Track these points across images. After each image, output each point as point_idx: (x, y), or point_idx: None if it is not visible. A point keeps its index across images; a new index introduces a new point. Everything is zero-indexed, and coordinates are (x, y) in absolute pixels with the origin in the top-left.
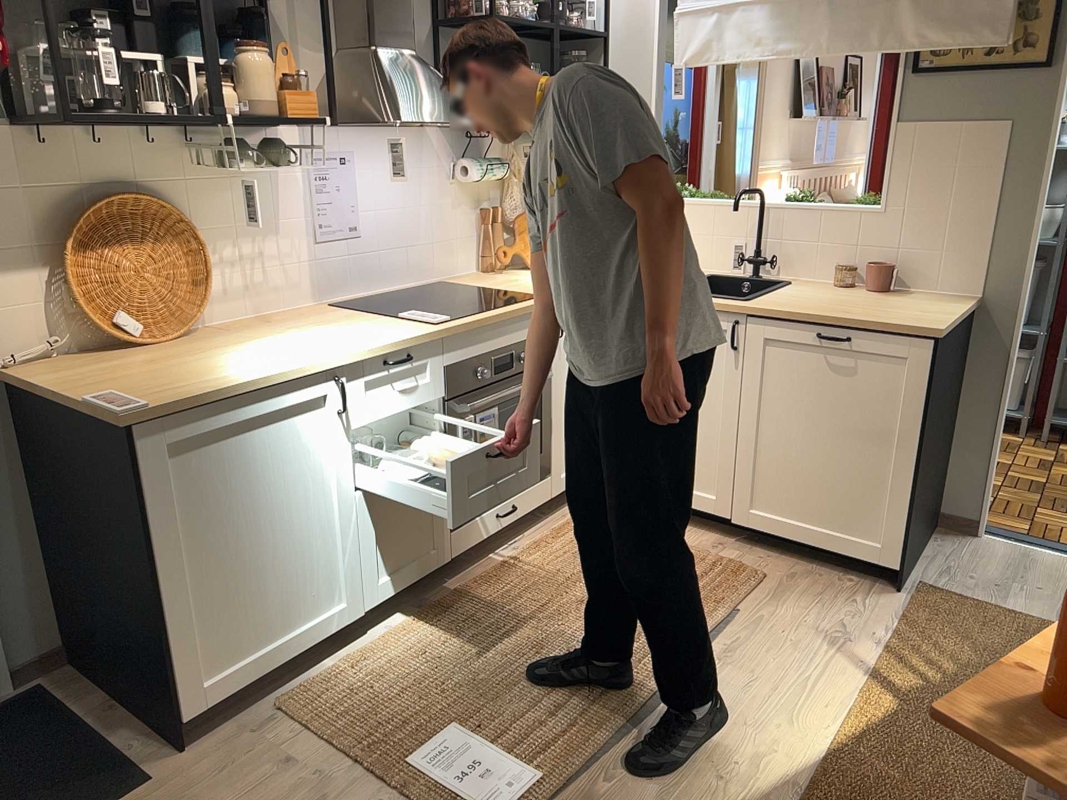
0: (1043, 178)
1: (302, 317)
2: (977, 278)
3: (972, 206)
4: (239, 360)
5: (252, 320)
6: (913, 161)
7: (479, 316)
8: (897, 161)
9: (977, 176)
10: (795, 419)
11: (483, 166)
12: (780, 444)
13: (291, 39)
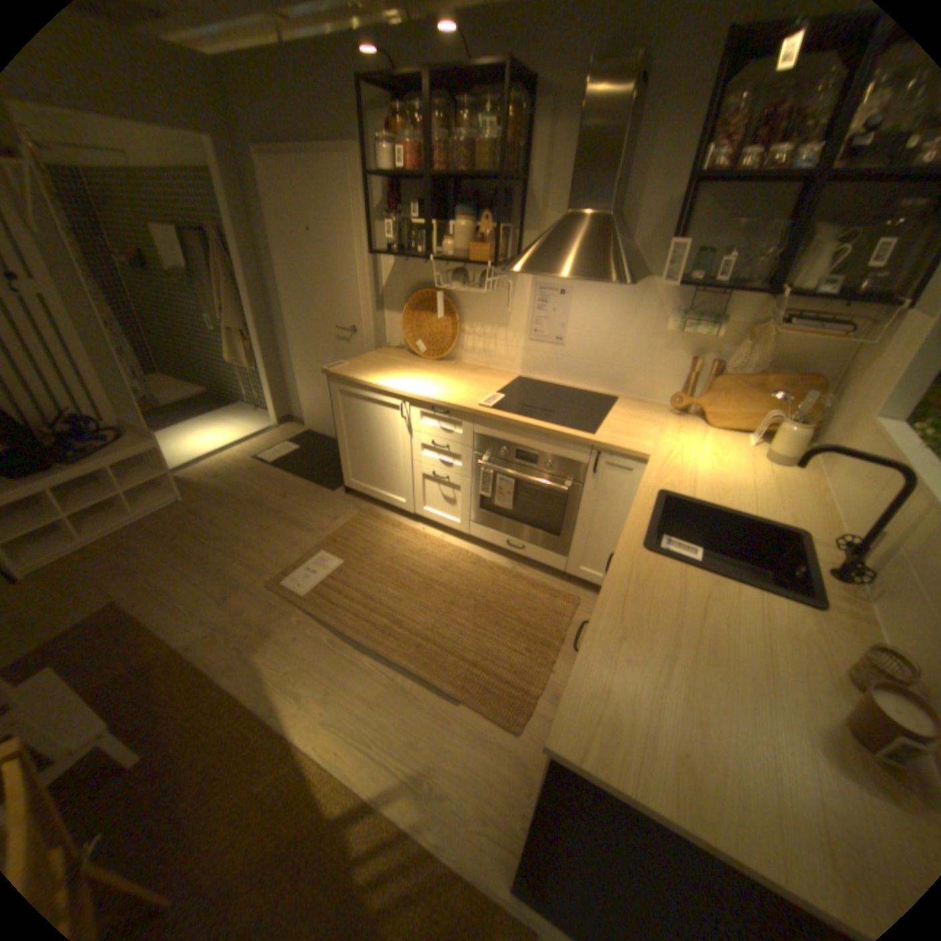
0: None
1: (488, 375)
2: None
3: None
4: (397, 375)
5: (478, 367)
6: None
7: (509, 416)
8: None
9: None
10: None
11: (684, 320)
12: None
13: (541, 205)
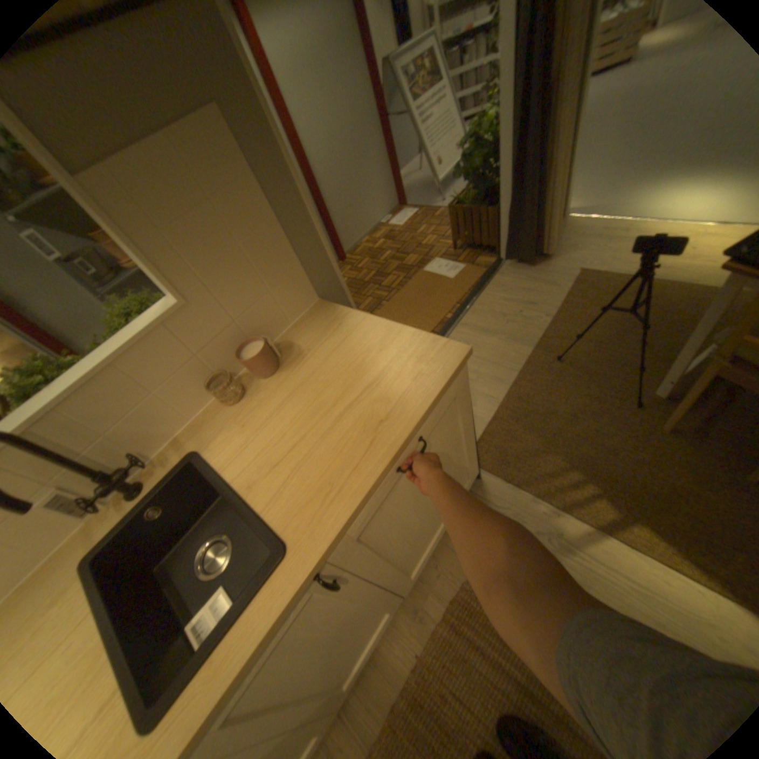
0: (289, 165)
1: None
2: (306, 291)
3: (257, 234)
4: None
5: None
6: (157, 225)
7: None
8: (137, 238)
9: (237, 200)
10: (405, 524)
11: None
12: (404, 544)
13: None
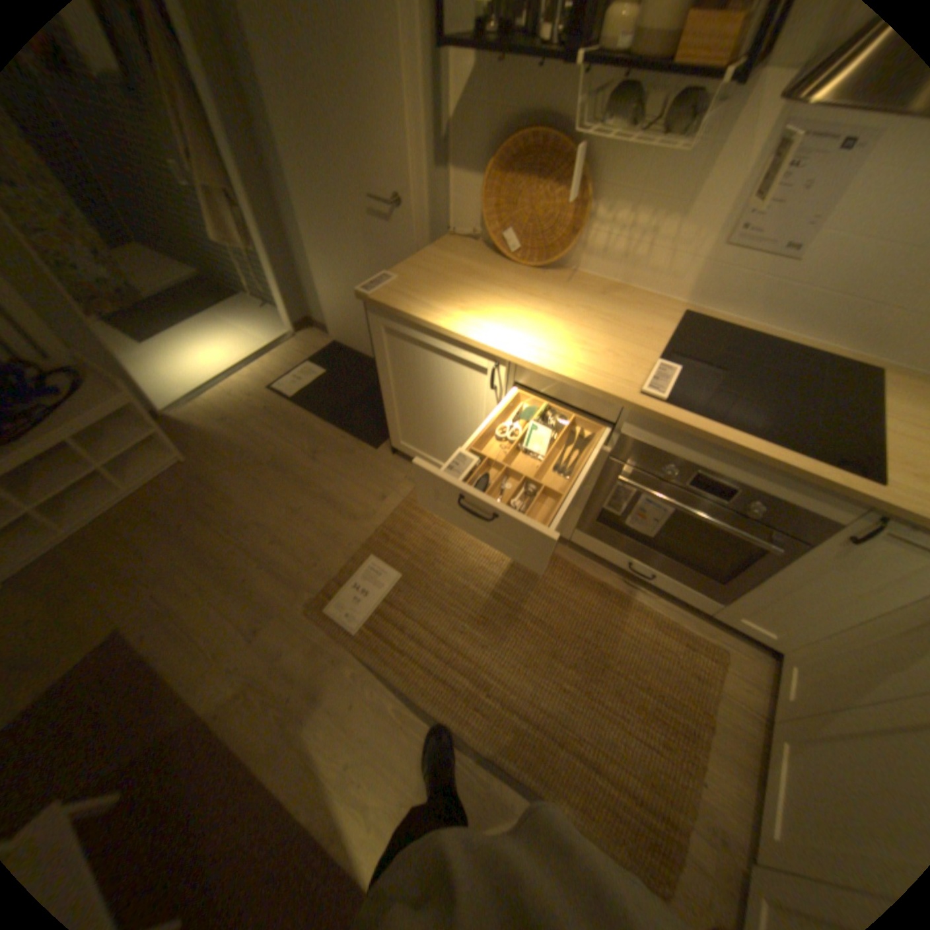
0: None
1: (632, 305)
2: None
3: None
4: (480, 305)
5: (610, 283)
6: None
7: (707, 424)
8: None
9: None
10: None
11: None
12: None
13: None
